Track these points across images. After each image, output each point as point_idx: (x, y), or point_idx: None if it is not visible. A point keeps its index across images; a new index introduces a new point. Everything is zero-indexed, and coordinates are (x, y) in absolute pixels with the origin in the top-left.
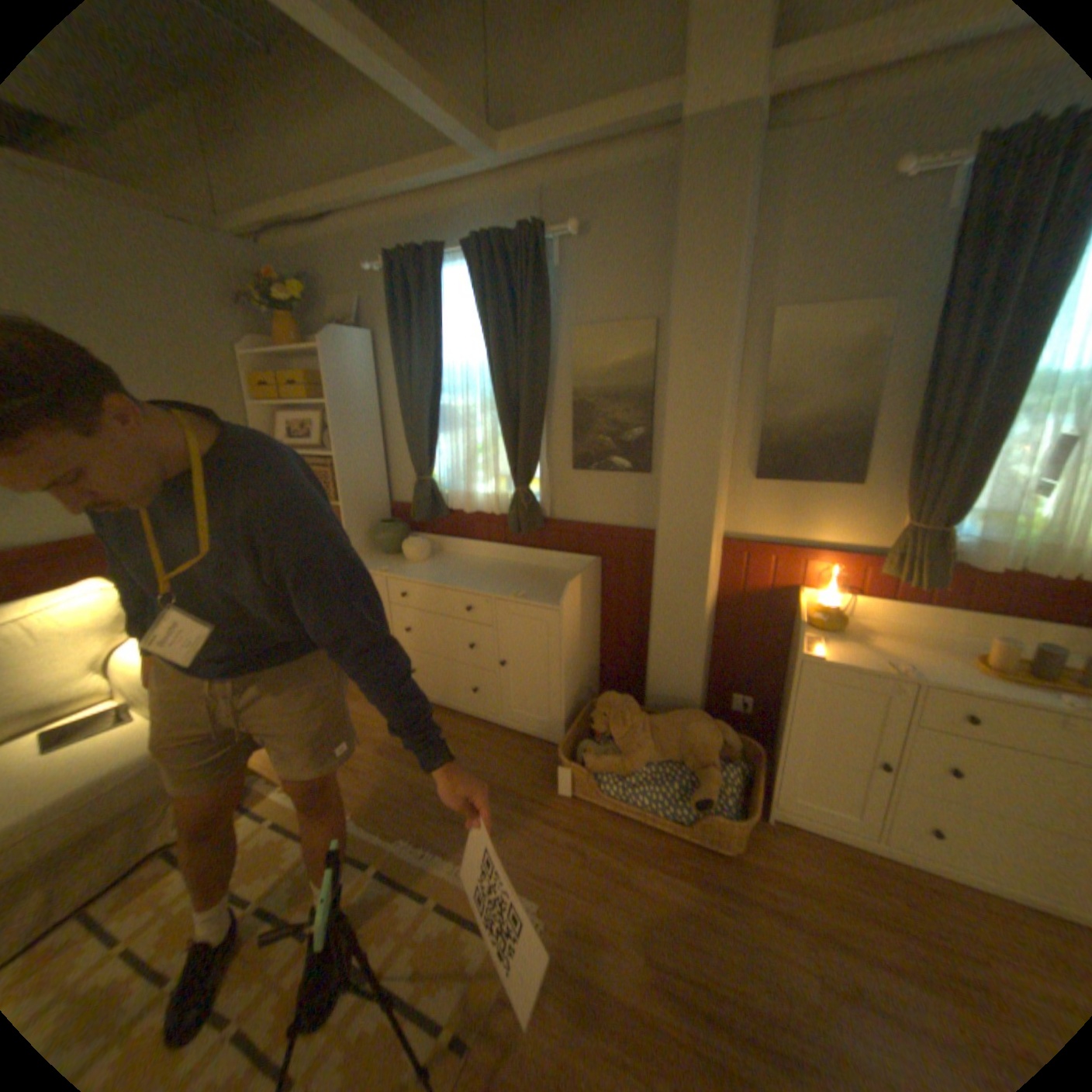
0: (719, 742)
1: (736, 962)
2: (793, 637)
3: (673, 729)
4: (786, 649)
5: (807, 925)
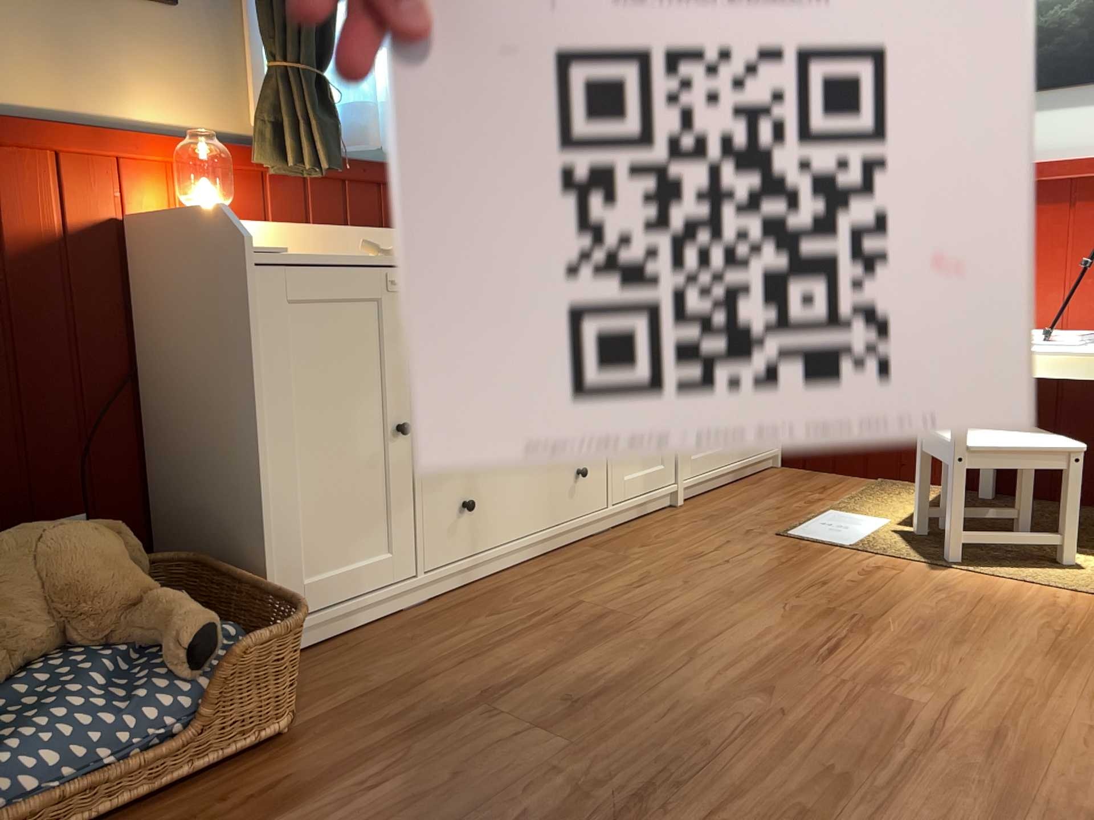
0: (125, 550)
1: (458, 812)
2: (148, 320)
3: (4, 572)
4: (128, 367)
5: (455, 704)
